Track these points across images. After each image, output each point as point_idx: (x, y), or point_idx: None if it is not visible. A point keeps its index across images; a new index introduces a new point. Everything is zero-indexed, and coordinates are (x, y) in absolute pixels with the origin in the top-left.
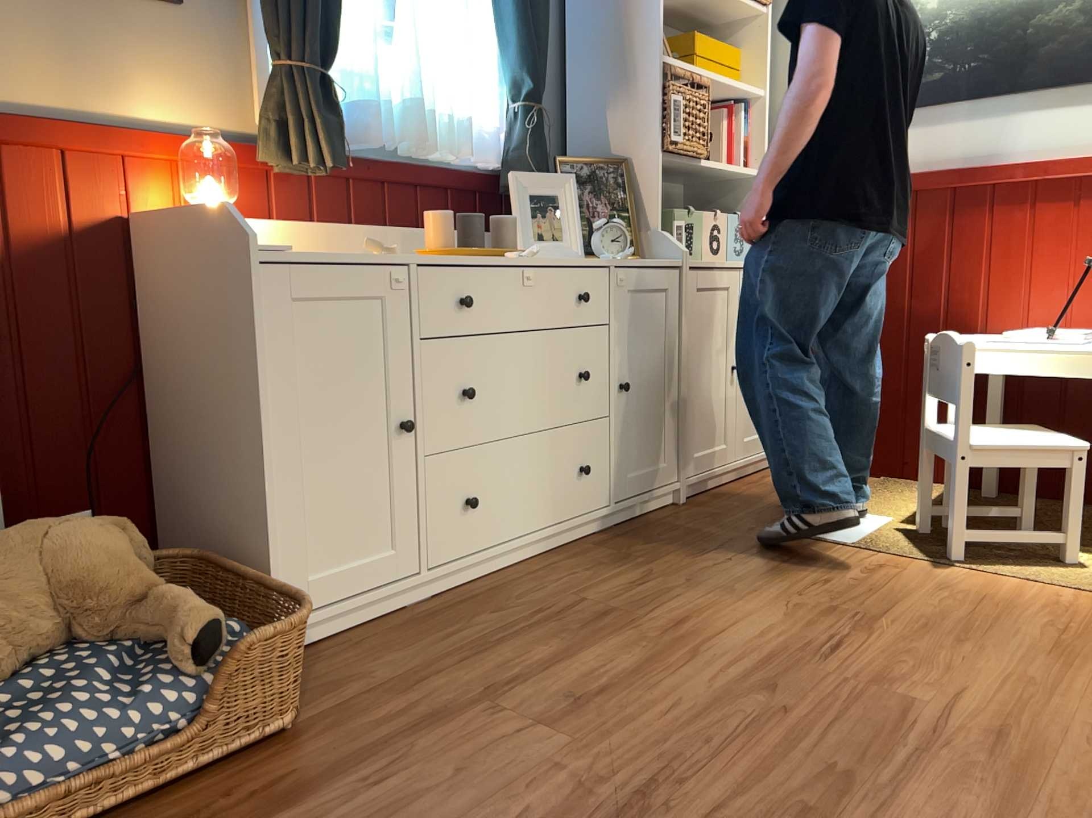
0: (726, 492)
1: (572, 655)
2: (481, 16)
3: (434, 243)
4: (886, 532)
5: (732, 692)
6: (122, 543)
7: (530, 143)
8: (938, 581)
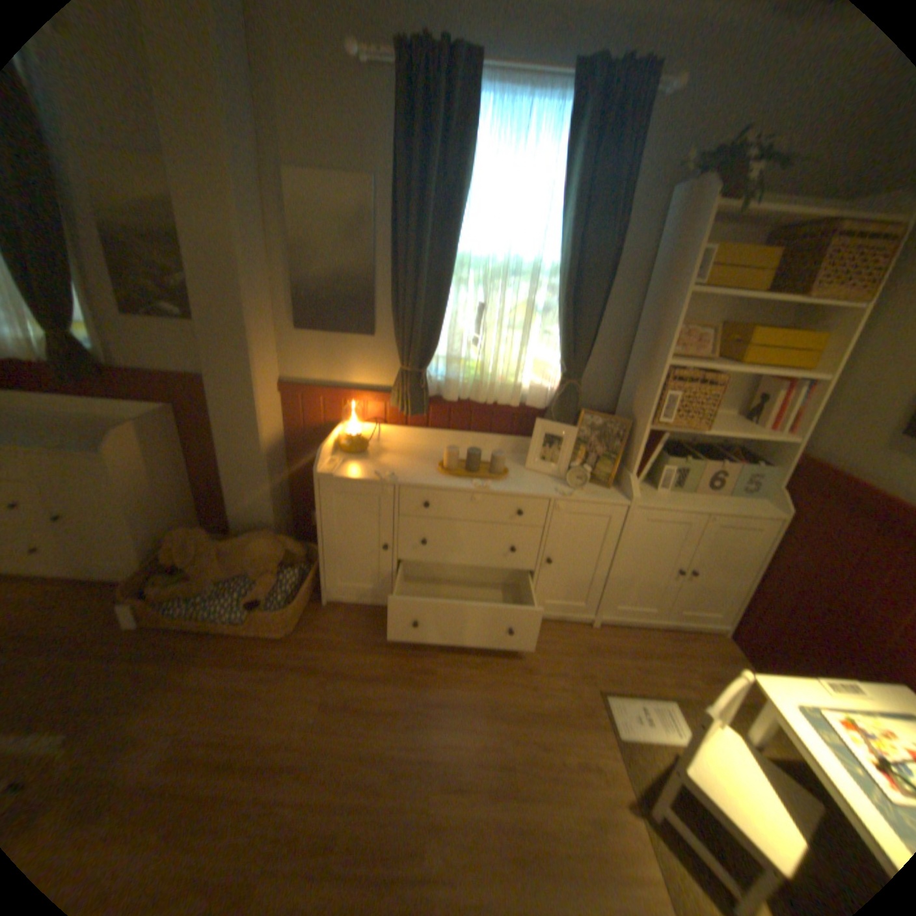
0: (638, 639)
1: (381, 685)
2: (552, 322)
3: (445, 465)
4: (664, 756)
5: (383, 765)
6: (271, 554)
7: (557, 404)
8: (607, 822)
